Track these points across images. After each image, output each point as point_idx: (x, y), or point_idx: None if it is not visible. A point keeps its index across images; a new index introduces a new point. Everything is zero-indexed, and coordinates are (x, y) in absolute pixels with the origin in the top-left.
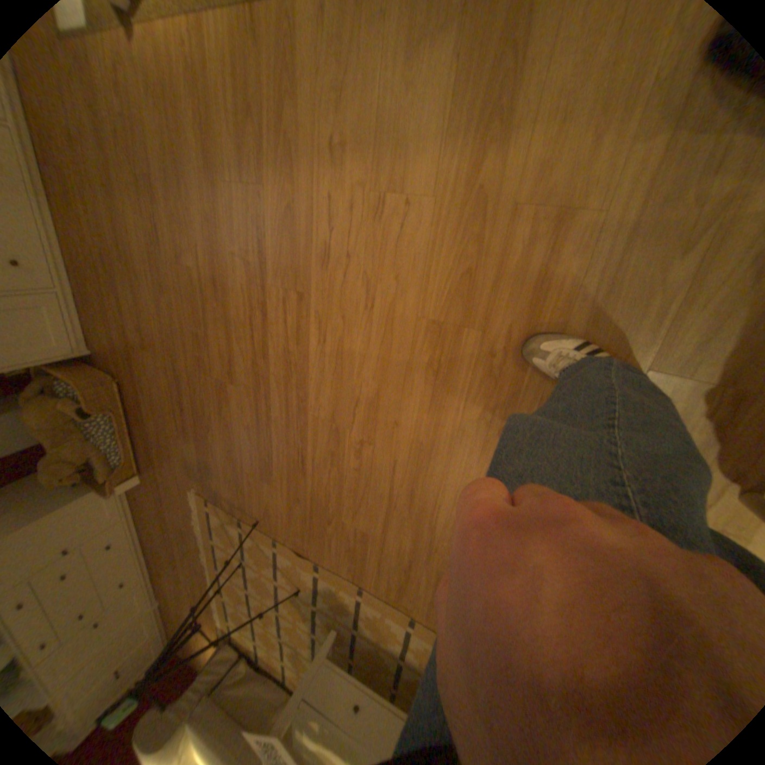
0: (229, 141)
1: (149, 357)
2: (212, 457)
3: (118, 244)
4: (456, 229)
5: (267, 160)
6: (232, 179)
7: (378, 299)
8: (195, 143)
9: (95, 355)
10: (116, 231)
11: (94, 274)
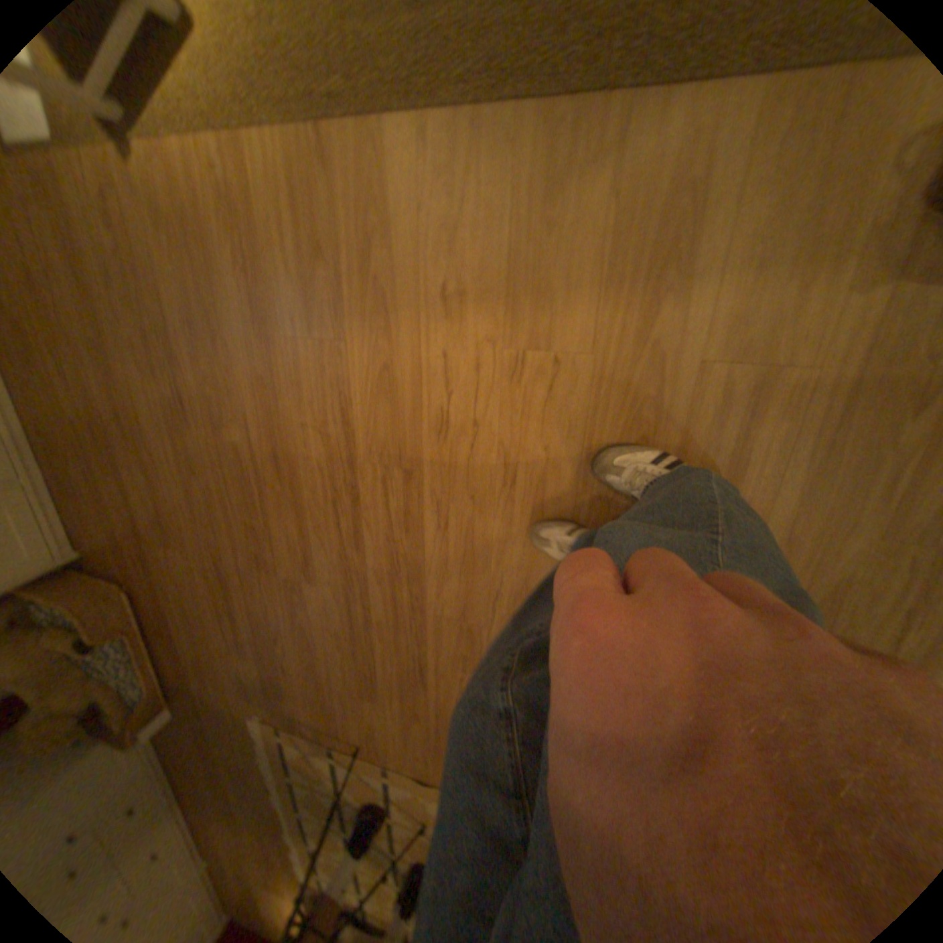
0: (291, 288)
1: (179, 557)
2: (286, 674)
3: (121, 417)
4: (624, 389)
5: (350, 311)
6: (298, 334)
7: (521, 473)
8: (239, 290)
9: (89, 559)
10: (116, 401)
11: (82, 456)
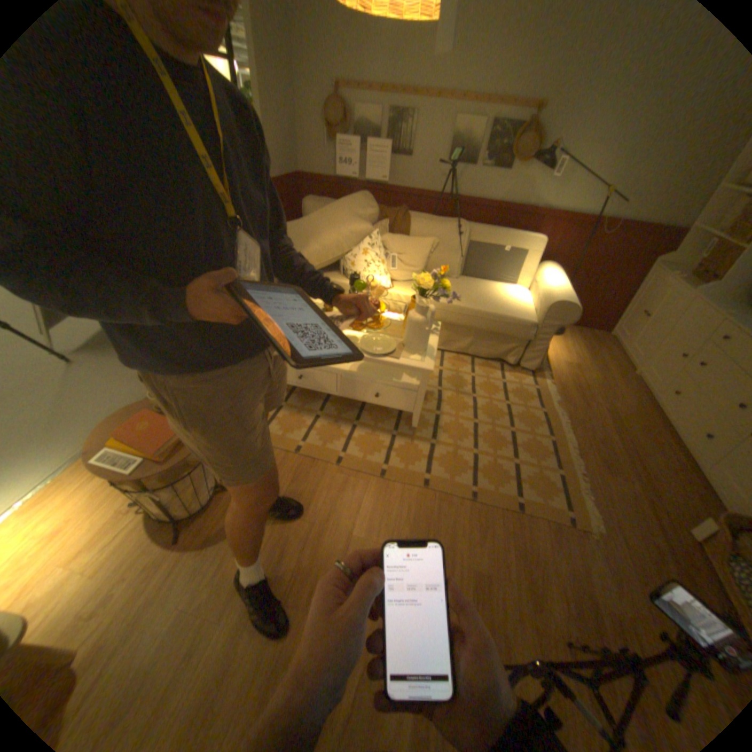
0: None
1: None
2: (558, 601)
3: None
4: None
5: None
6: None
7: None
8: None
9: None
10: None
11: None
